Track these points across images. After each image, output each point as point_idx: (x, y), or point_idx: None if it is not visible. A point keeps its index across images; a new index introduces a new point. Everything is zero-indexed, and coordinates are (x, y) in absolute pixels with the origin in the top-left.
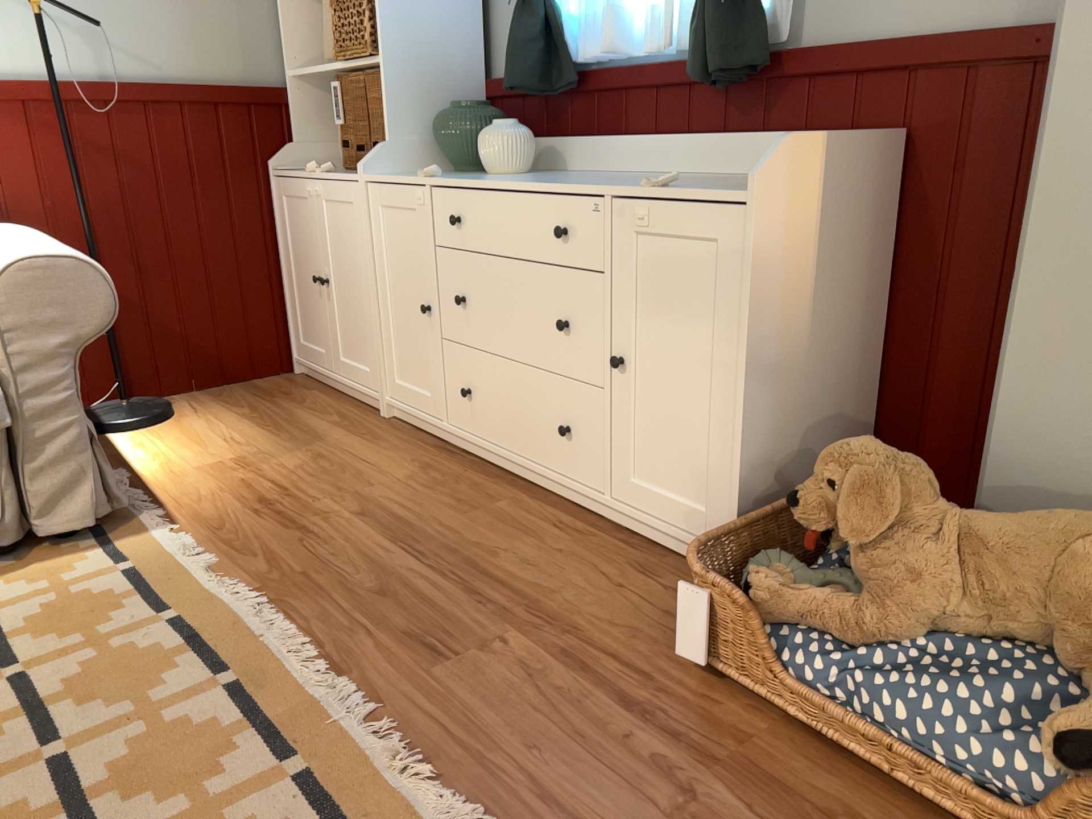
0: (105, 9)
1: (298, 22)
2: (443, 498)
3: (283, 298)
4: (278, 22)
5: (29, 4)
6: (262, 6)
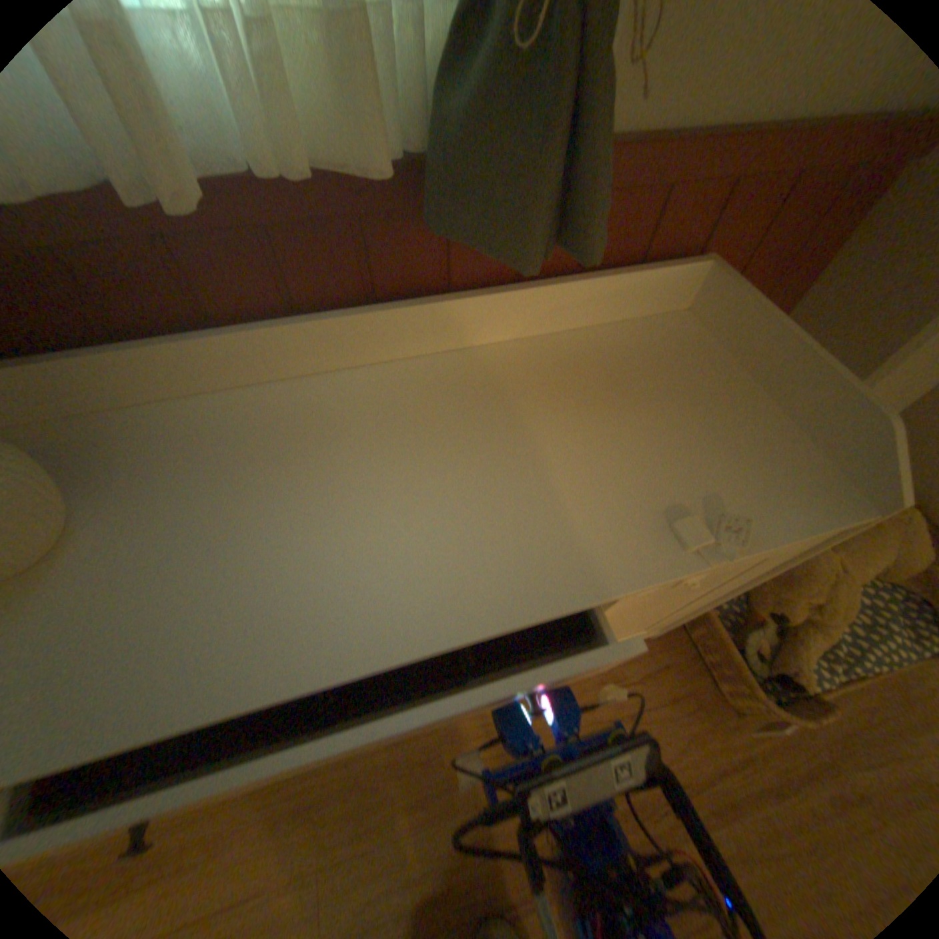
0: None
1: None
2: (401, 820)
3: None
4: None
5: None
6: None
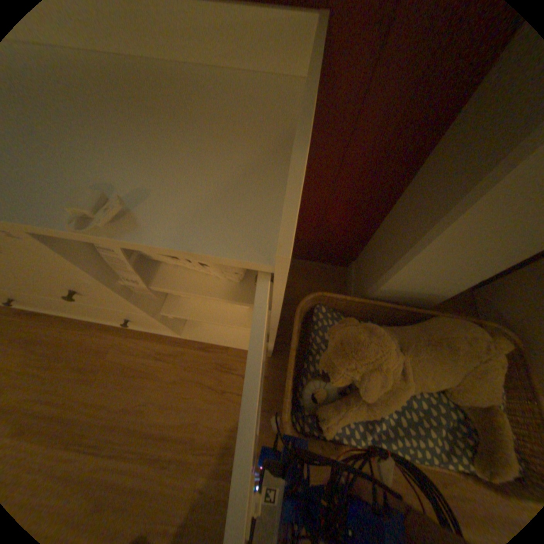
0: None
1: None
2: (66, 372)
3: None
4: None
5: None
6: None
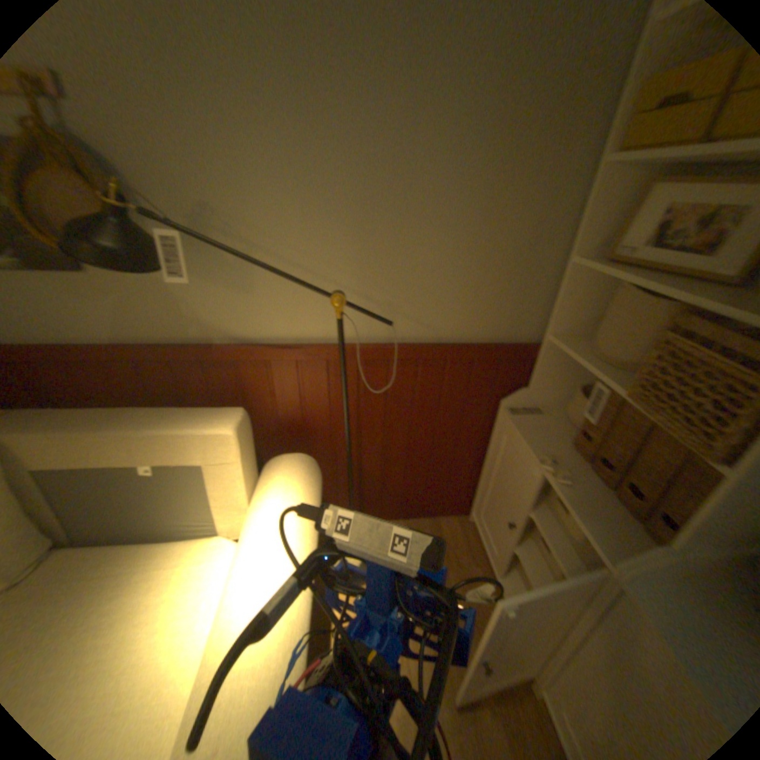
0: (405, 281)
1: (583, 288)
2: None
3: (480, 480)
4: (559, 284)
5: (344, 281)
6: (551, 269)
